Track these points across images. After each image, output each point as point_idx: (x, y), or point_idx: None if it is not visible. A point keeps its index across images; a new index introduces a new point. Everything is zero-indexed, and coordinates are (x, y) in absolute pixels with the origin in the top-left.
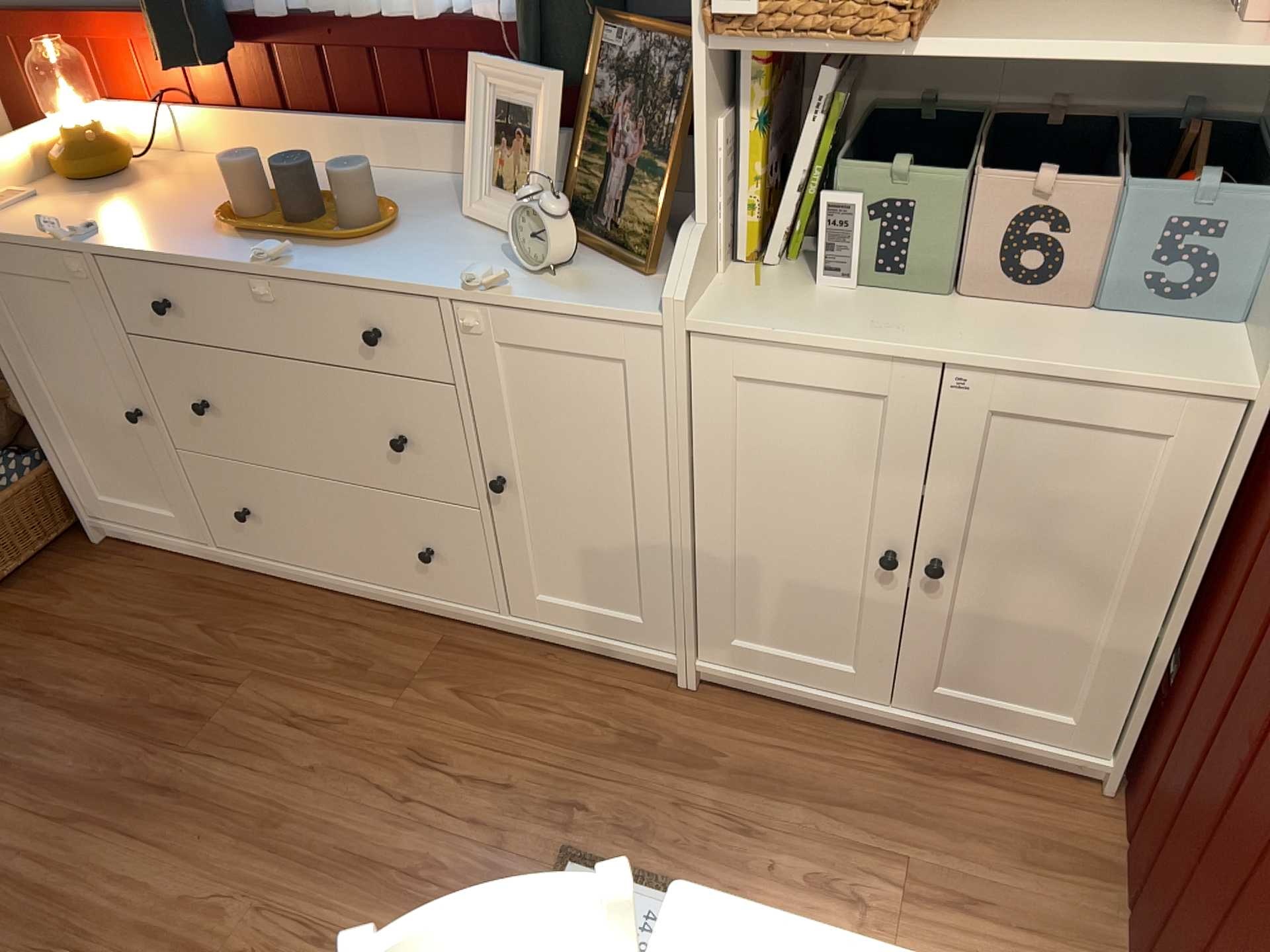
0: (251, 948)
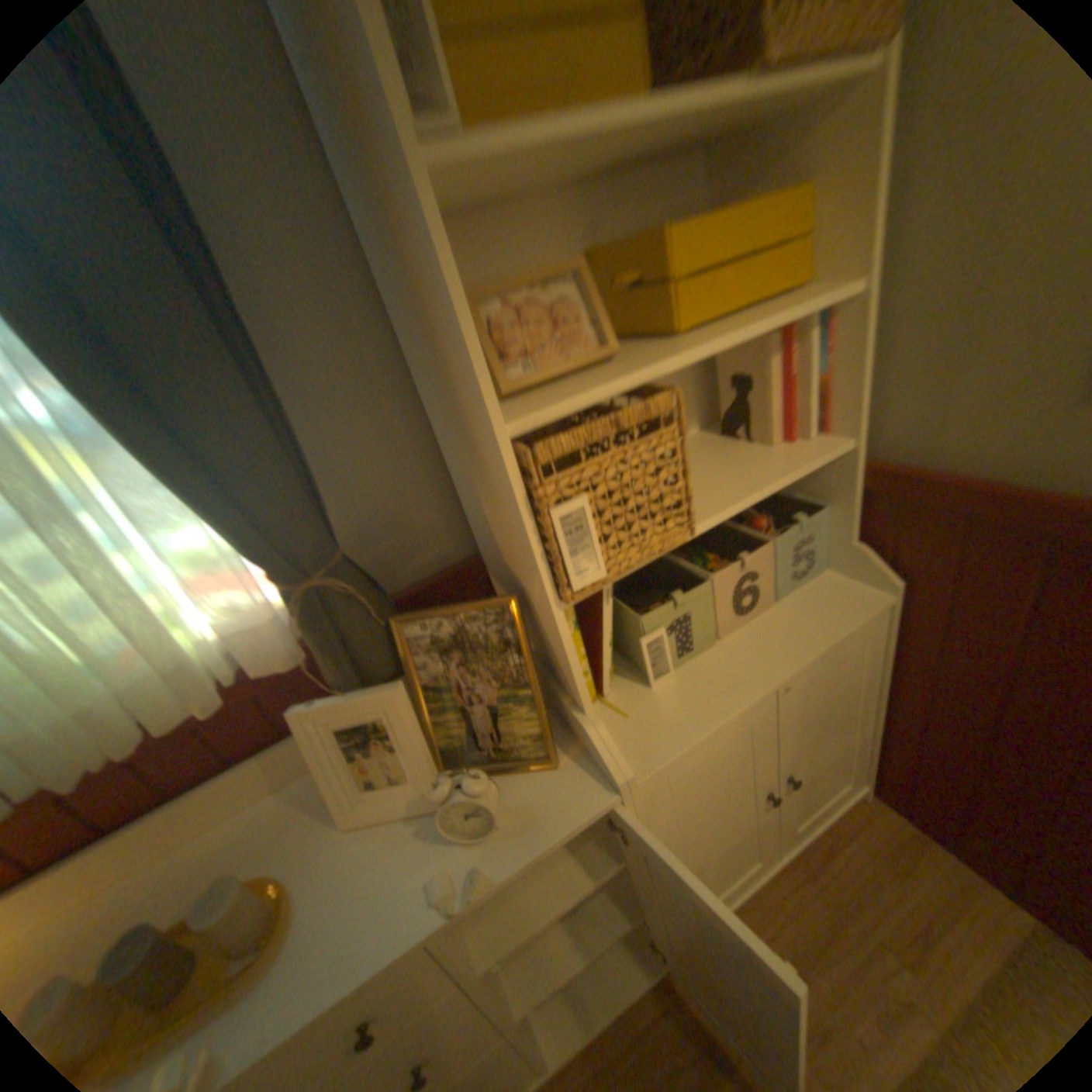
0: None
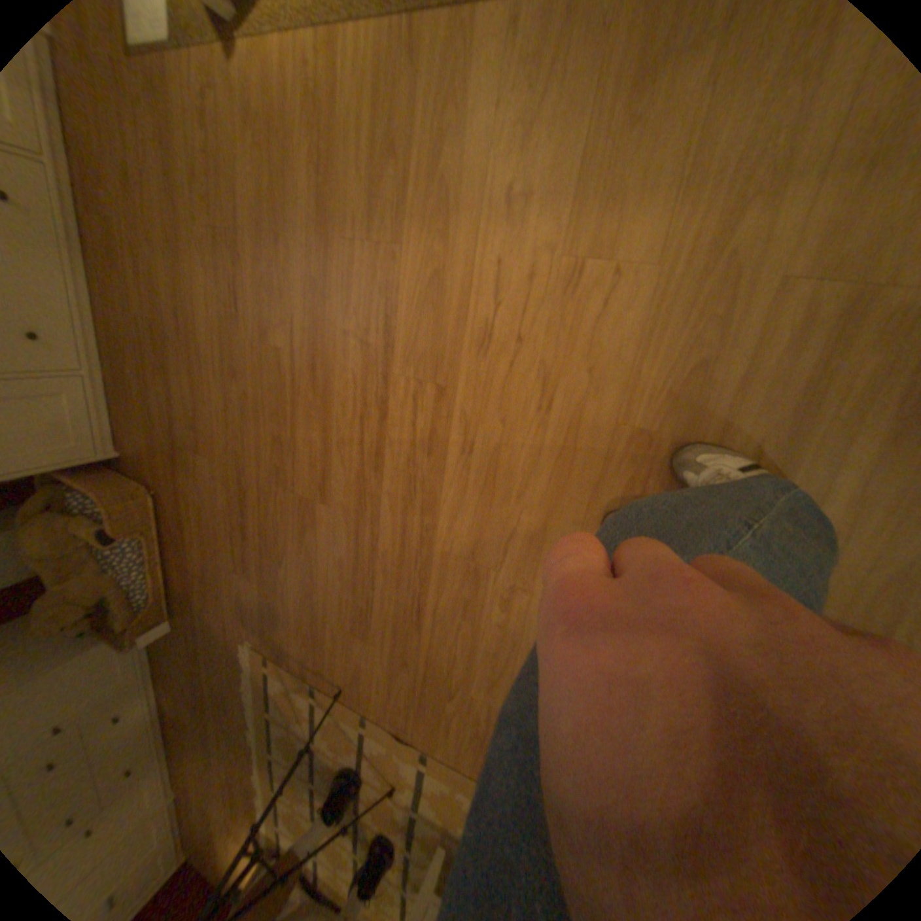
0: (201, 209)
